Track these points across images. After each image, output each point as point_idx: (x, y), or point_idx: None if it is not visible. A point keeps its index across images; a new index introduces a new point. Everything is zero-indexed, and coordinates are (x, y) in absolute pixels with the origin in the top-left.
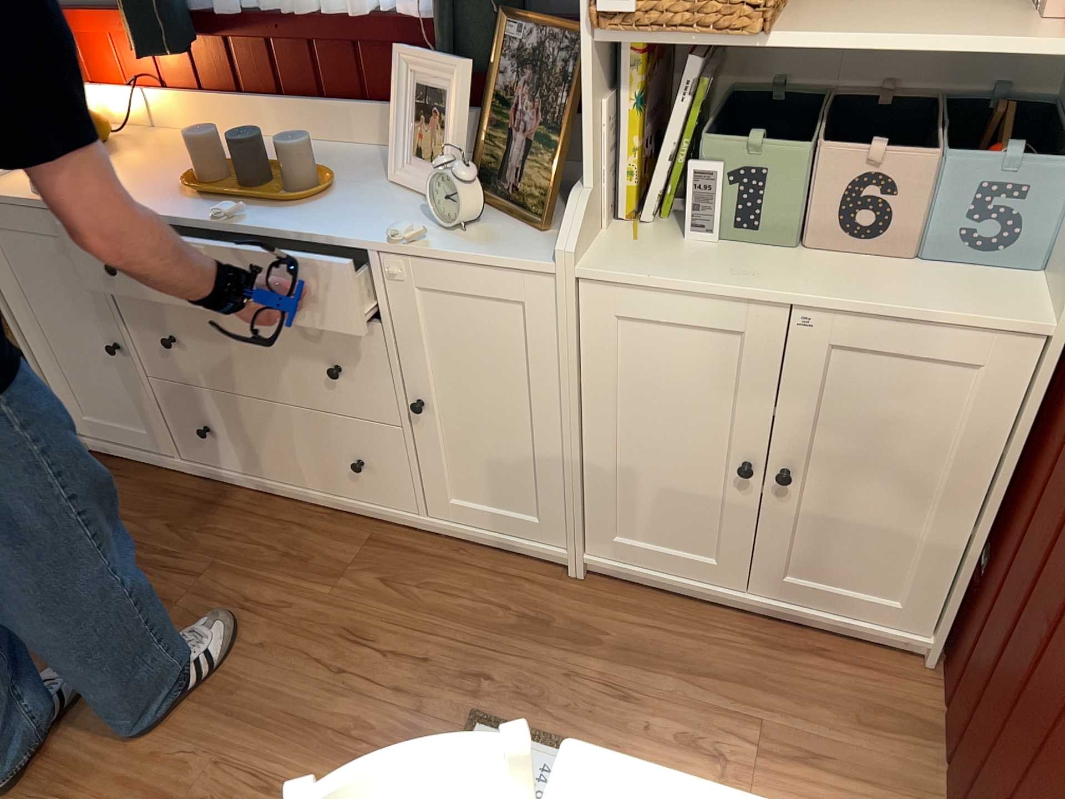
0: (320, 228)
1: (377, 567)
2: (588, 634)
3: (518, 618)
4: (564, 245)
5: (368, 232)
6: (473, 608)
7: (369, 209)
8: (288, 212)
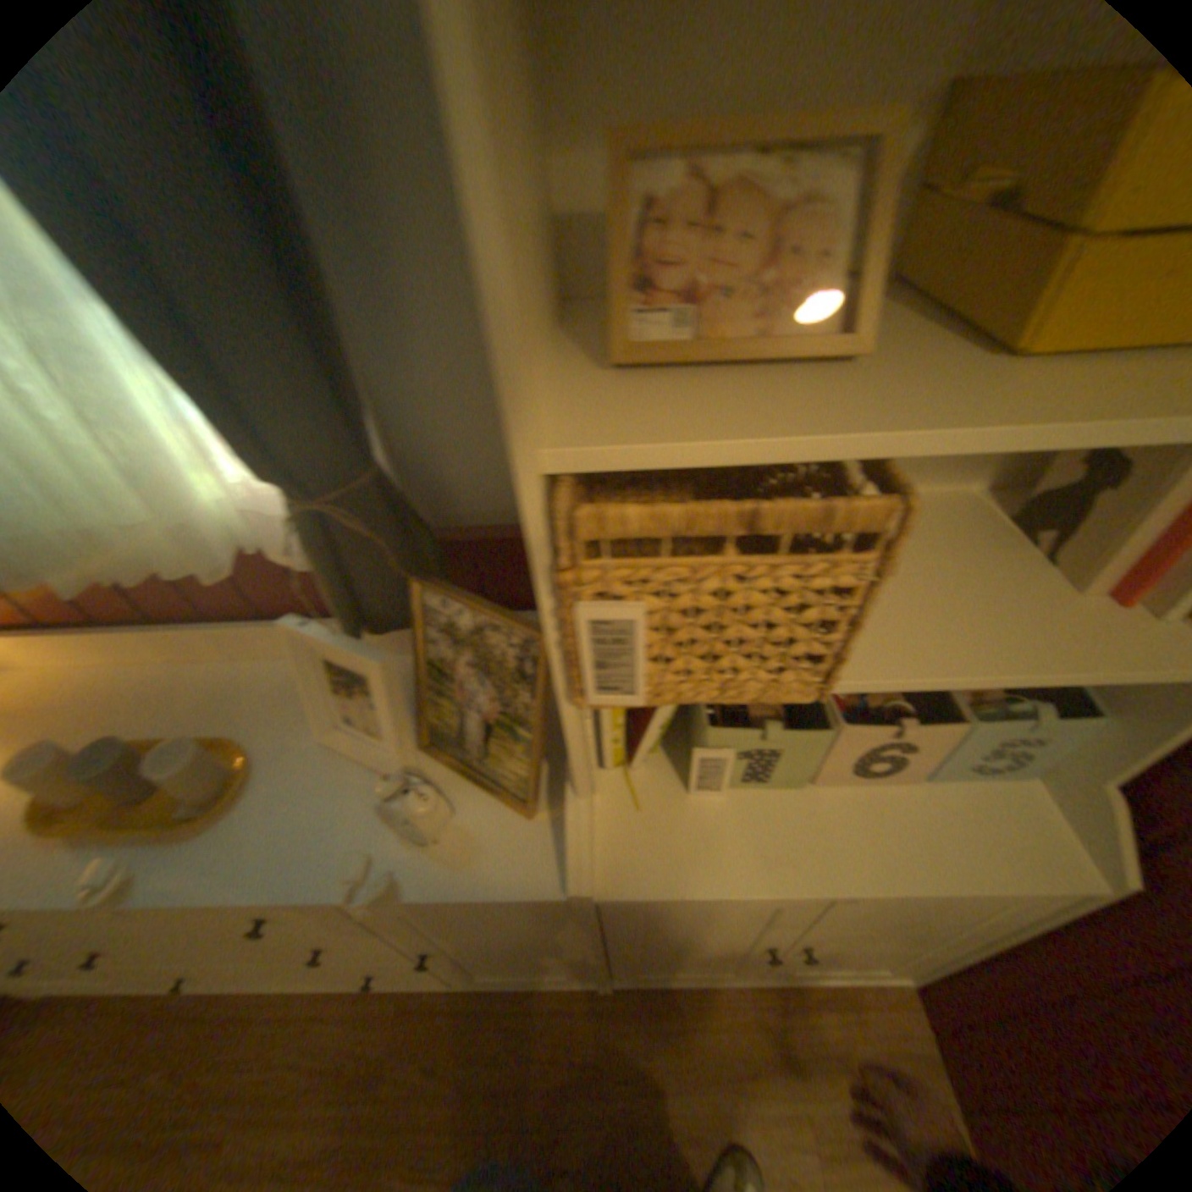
0: (231, 879)
1: (410, 1060)
2: (638, 1075)
3: (568, 1080)
4: (574, 884)
5: (302, 874)
6: (522, 1083)
7: (293, 806)
8: (180, 846)
